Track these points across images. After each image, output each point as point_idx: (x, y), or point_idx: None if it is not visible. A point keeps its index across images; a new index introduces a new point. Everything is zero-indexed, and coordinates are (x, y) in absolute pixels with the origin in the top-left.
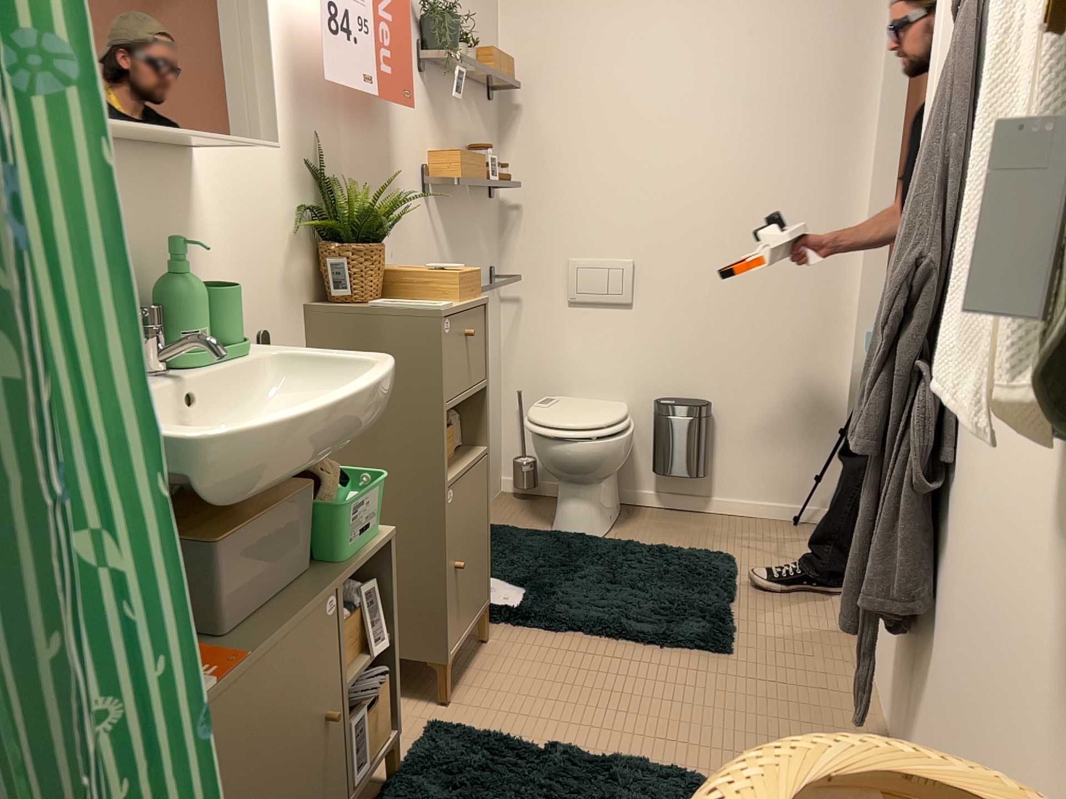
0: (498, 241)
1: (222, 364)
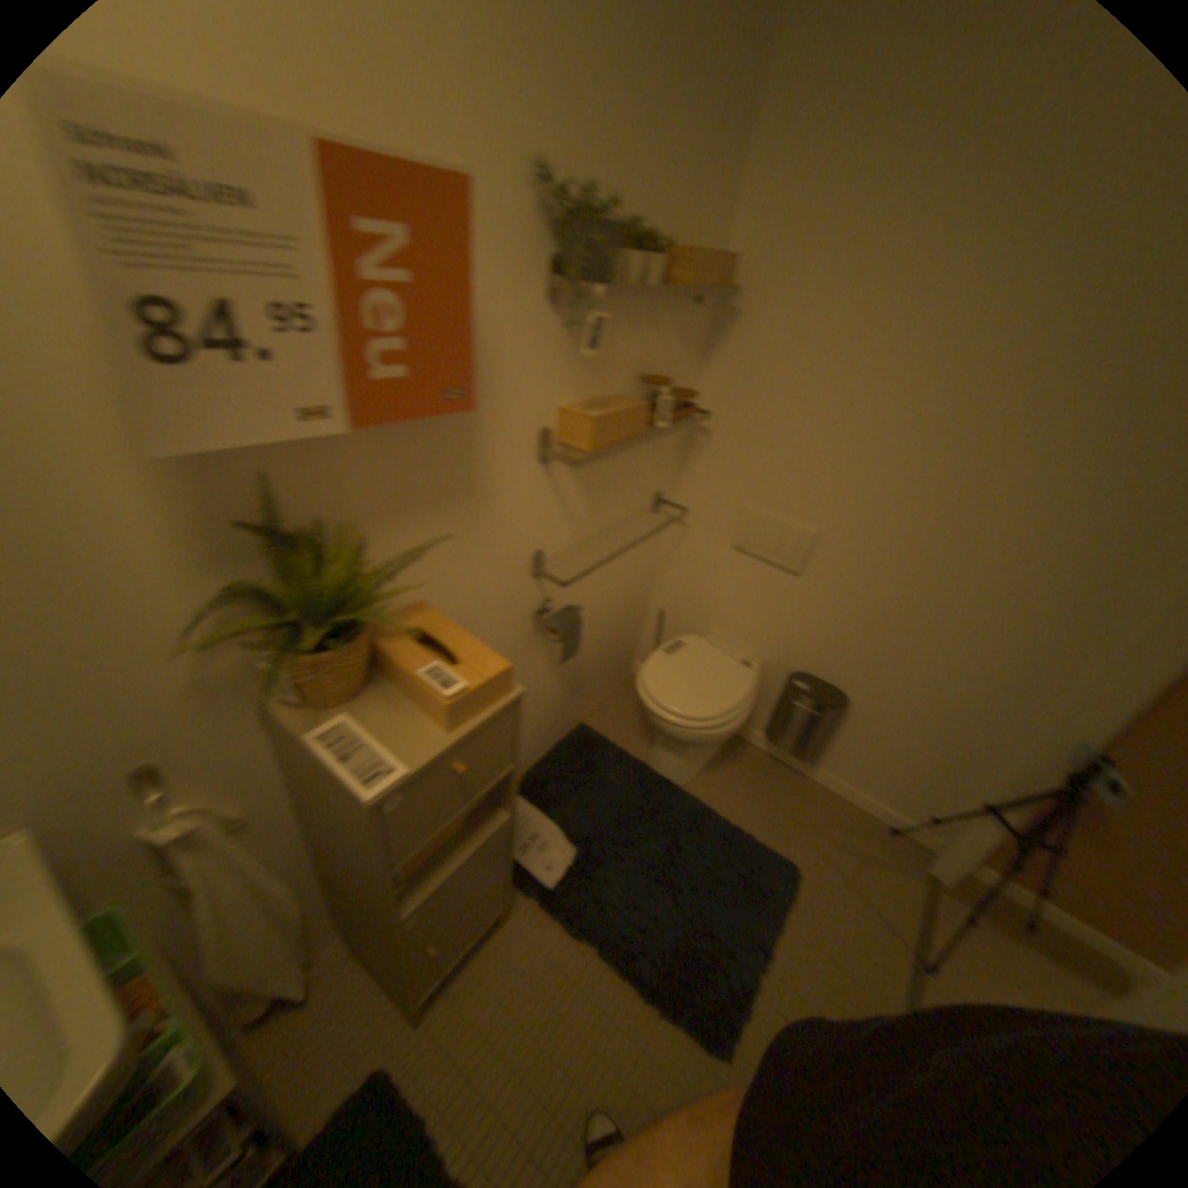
0: (677, 460)
1: None
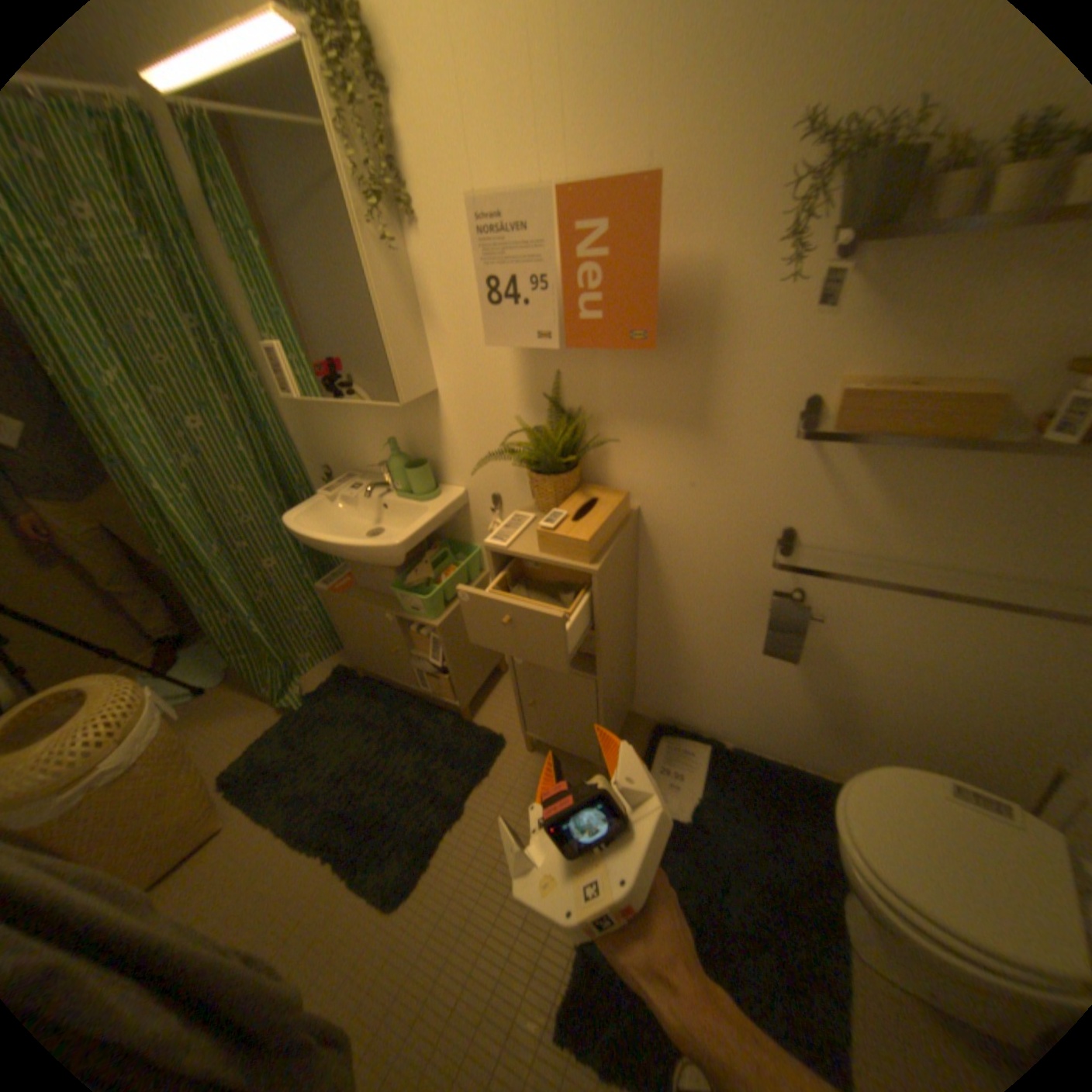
0: None
1: (402, 500)
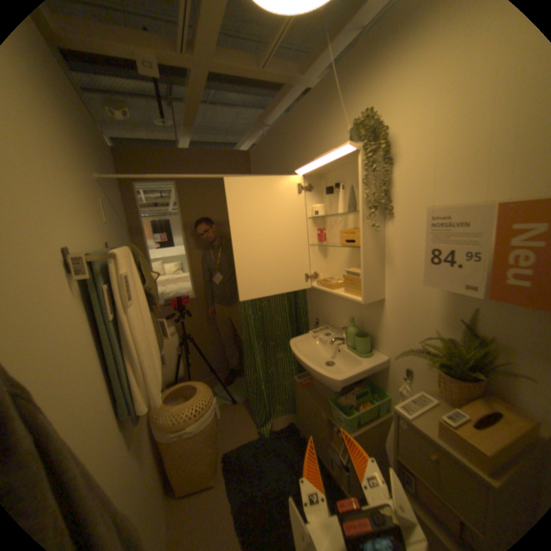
0: None
1: (349, 351)
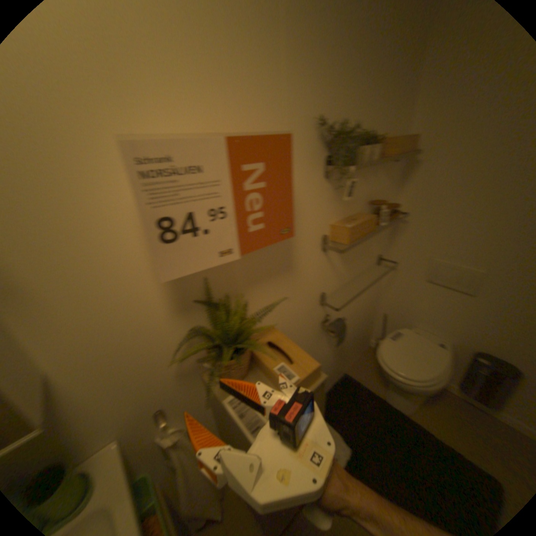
0: (387, 237)
1: None
